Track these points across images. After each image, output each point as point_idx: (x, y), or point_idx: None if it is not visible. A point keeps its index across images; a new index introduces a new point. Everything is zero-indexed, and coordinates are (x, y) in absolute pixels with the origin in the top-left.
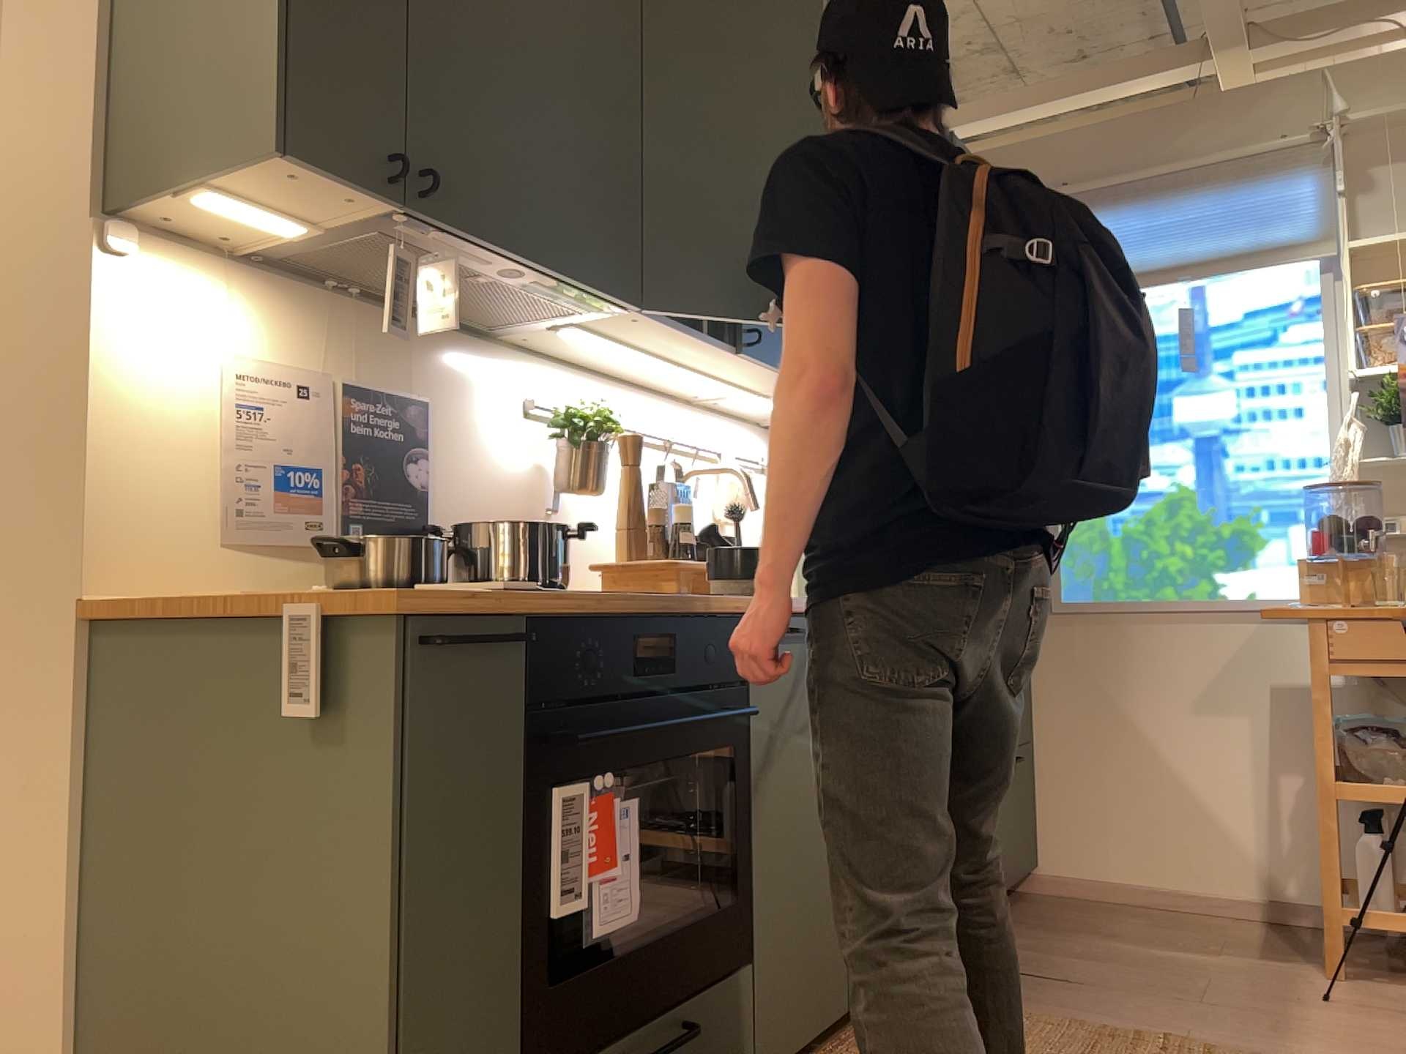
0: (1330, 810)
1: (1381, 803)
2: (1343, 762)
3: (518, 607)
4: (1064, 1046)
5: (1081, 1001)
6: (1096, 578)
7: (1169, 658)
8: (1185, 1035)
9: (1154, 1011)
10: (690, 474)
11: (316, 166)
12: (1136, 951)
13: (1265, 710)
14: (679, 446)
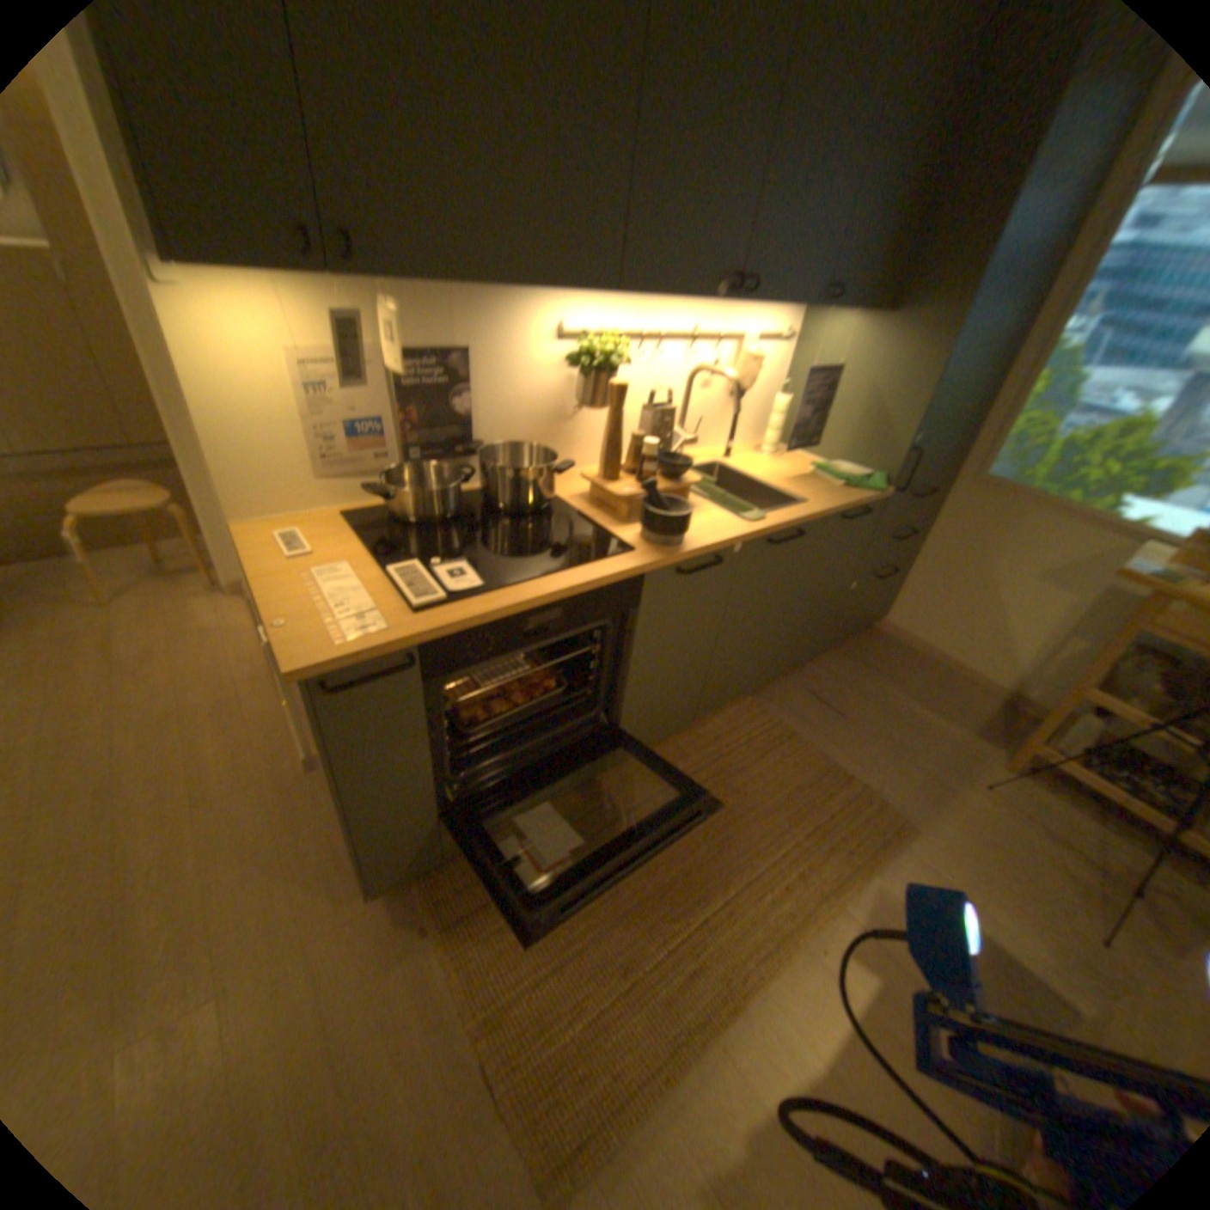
0: (1073, 702)
1: (1114, 714)
2: (1112, 673)
3: (414, 635)
4: (802, 773)
5: (838, 736)
6: (1023, 465)
7: (1044, 539)
8: (878, 787)
9: (875, 760)
10: (700, 369)
11: (215, 258)
12: (902, 702)
13: (1094, 598)
14: (704, 335)
